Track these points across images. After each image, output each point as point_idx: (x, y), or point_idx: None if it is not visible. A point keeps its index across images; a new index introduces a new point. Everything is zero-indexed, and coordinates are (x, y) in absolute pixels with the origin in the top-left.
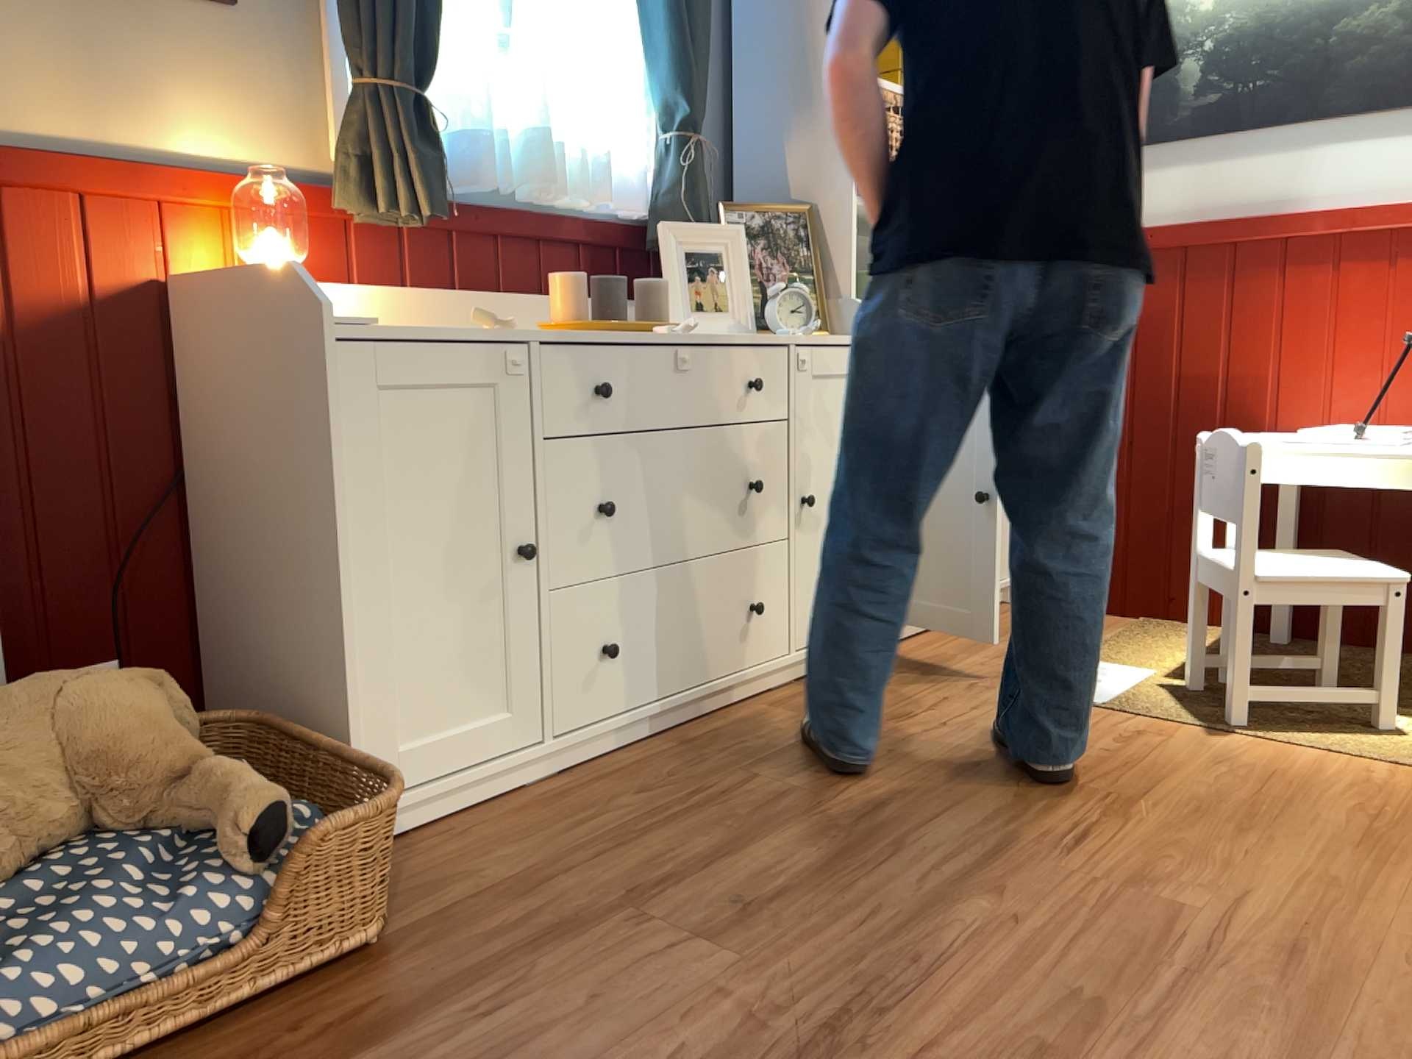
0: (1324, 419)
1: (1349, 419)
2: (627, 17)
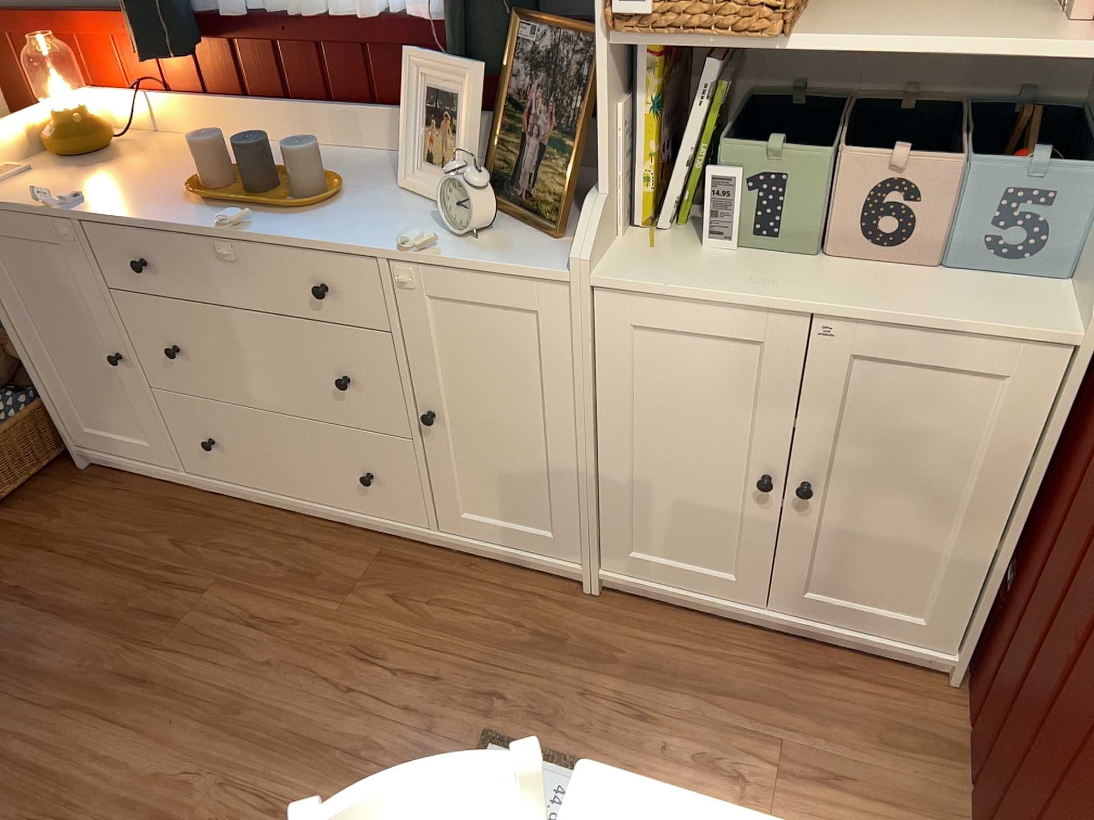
0: None
1: None
2: None
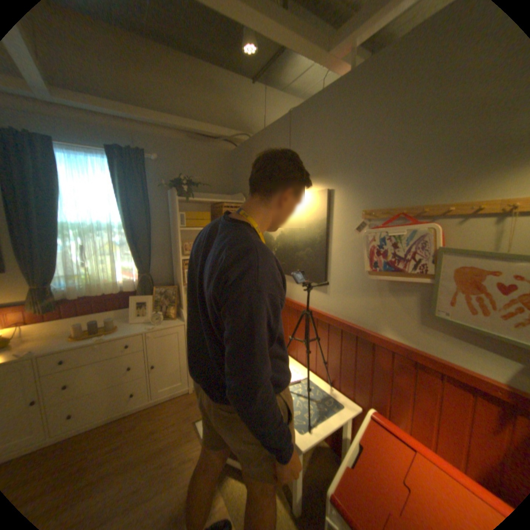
0: (297, 357)
1: (301, 360)
2: (126, 249)
